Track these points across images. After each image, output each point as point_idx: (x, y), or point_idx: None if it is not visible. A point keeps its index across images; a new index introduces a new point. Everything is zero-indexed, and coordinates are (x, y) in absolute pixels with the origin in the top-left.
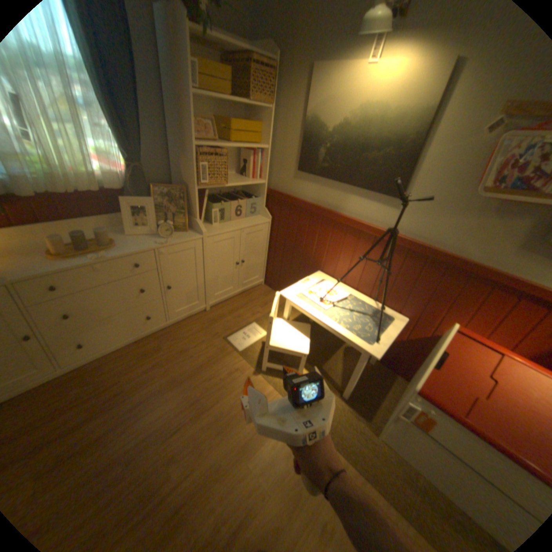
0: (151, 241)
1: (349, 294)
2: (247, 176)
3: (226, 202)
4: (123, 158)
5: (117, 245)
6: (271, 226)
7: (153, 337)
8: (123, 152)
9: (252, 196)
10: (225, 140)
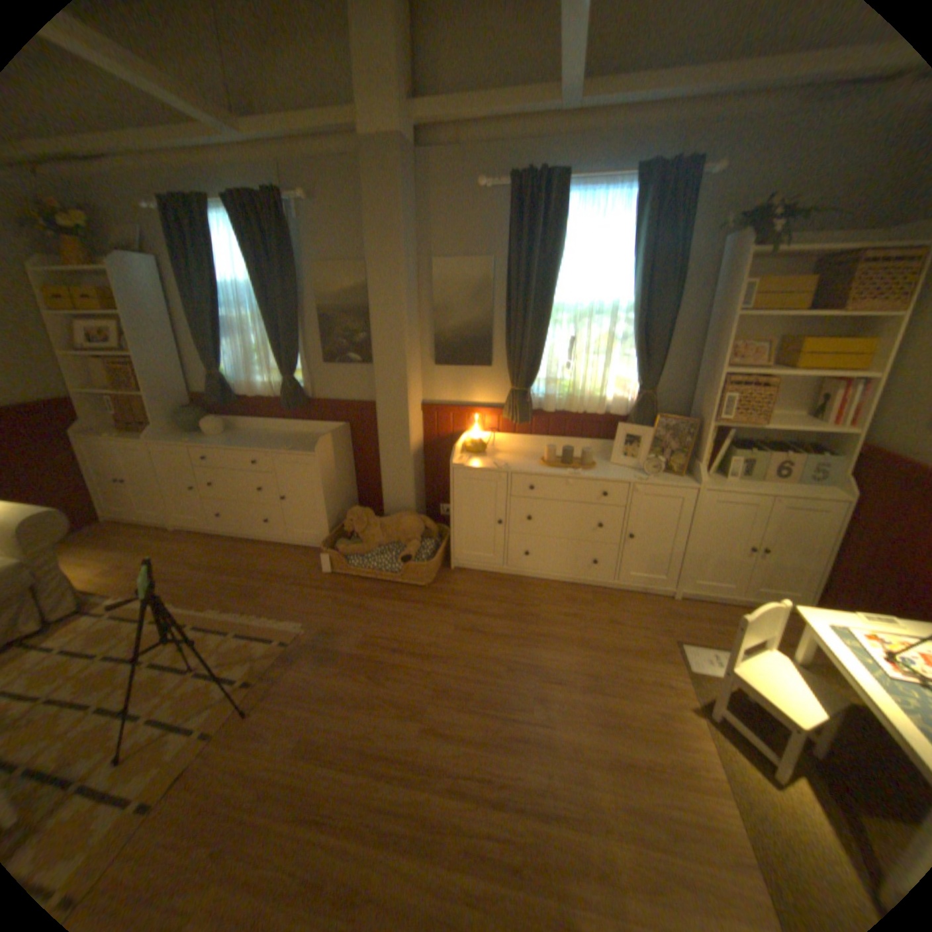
0: (631, 475)
1: None
2: (824, 420)
3: (762, 452)
4: (638, 386)
5: (596, 470)
6: (856, 511)
7: (592, 591)
8: (641, 380)
9: (831, 453)
10: (789, 366)
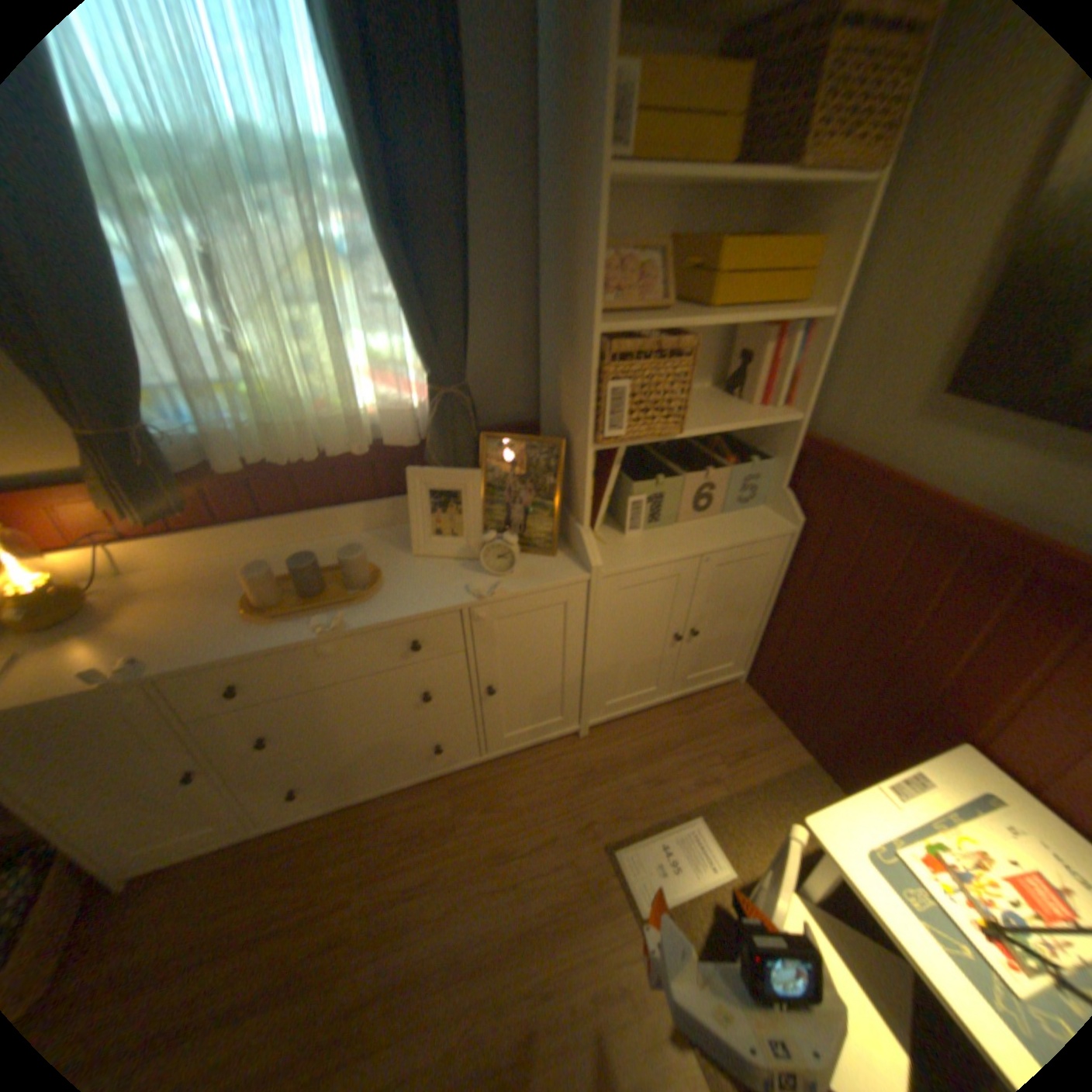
0: (462, 580)
1: None
2: (748, 399)
3: (672, 475)
4: (427, 373)
5: (386, 587)
6: (801, 544)
7: (448, 786)
8: (434, 357)
9: (753, 450)
10: (696, 301)
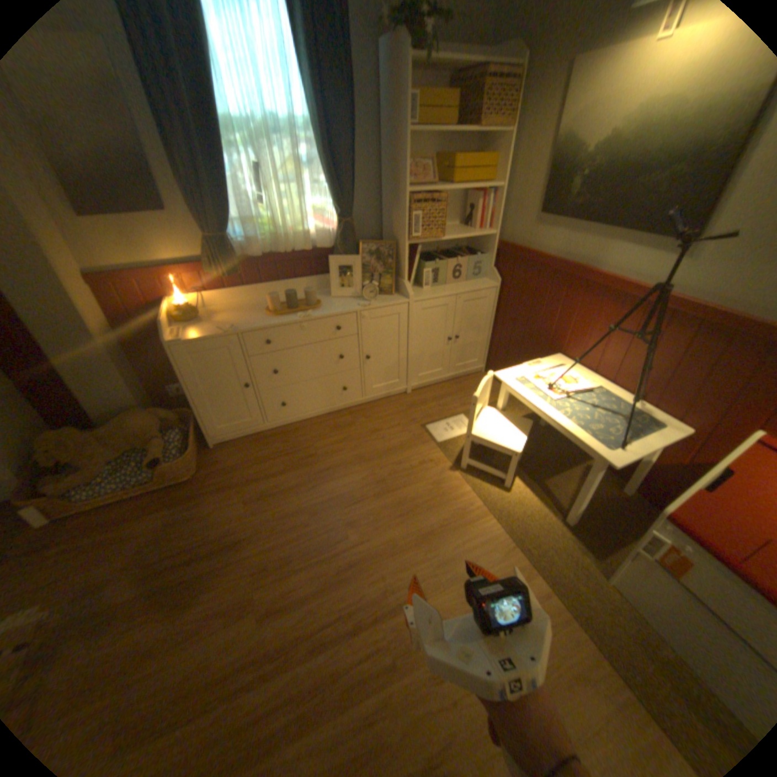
0: (354, 304)
1: (597, 387)
2: (472, 227)
3: (441, 261)
4: (335, 215)
5: (322, 307)
6: (499, 293)
7: (347, 412)
8: (336, 209)
9: (478, 253)
10: (446, 182)
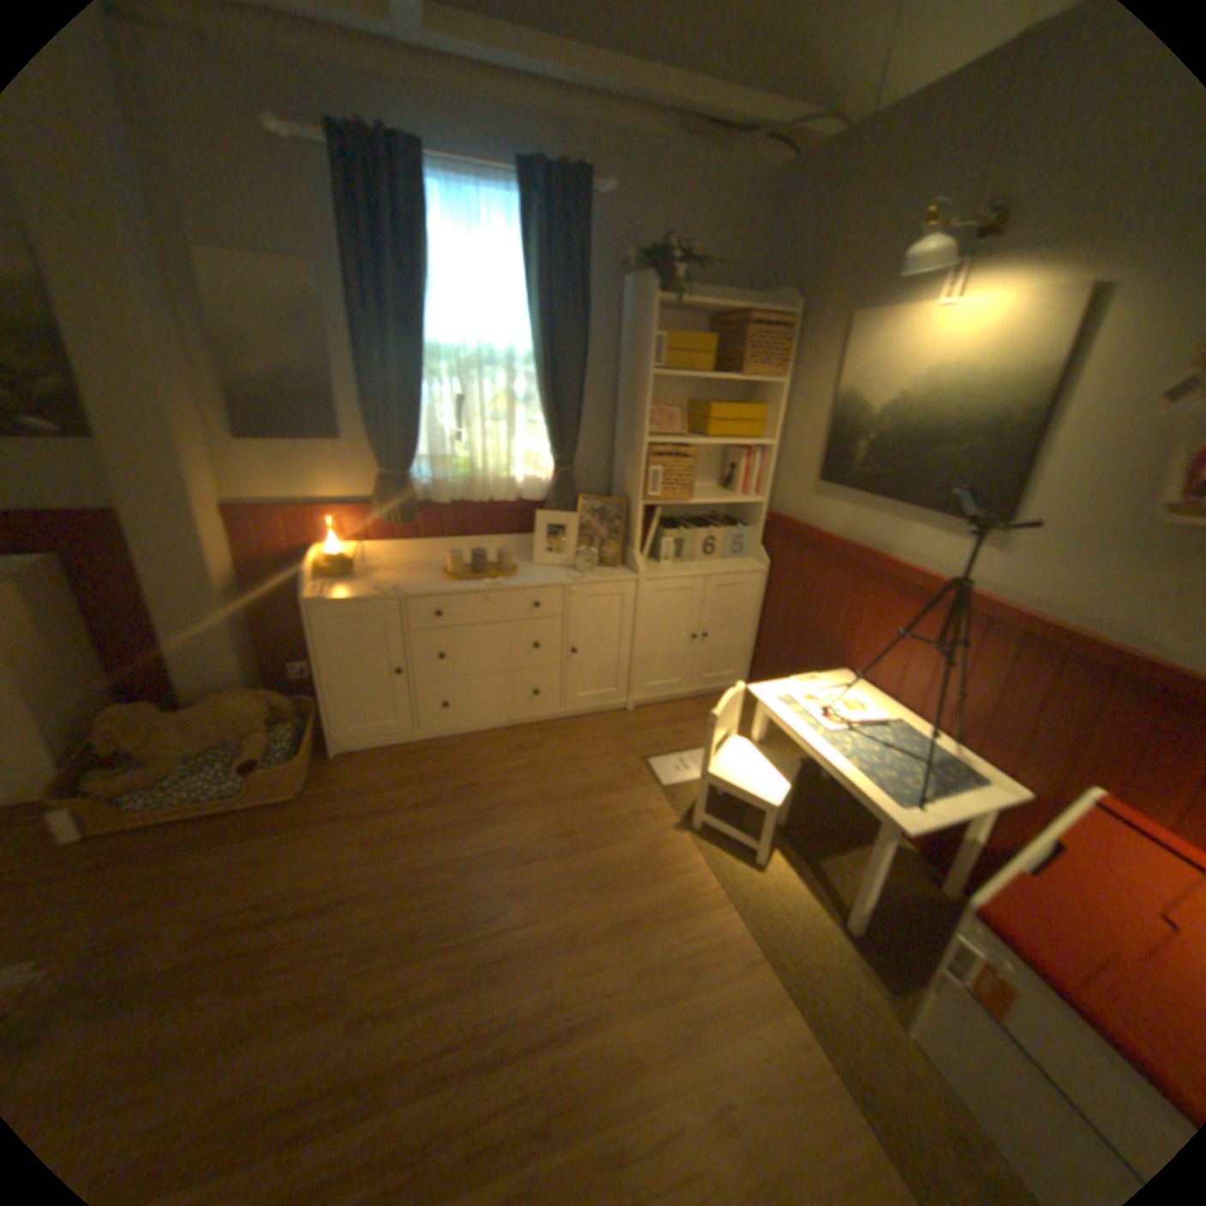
0: (562, 575)
1: (895, 719)
2: (732, 491)
3: (686, 530)
4: (550, 462)
5: (519, 575)
6: (767, 579)
7: (536, 729)
8: (553, 455)
9: (739, 524)
10: (698, 435)
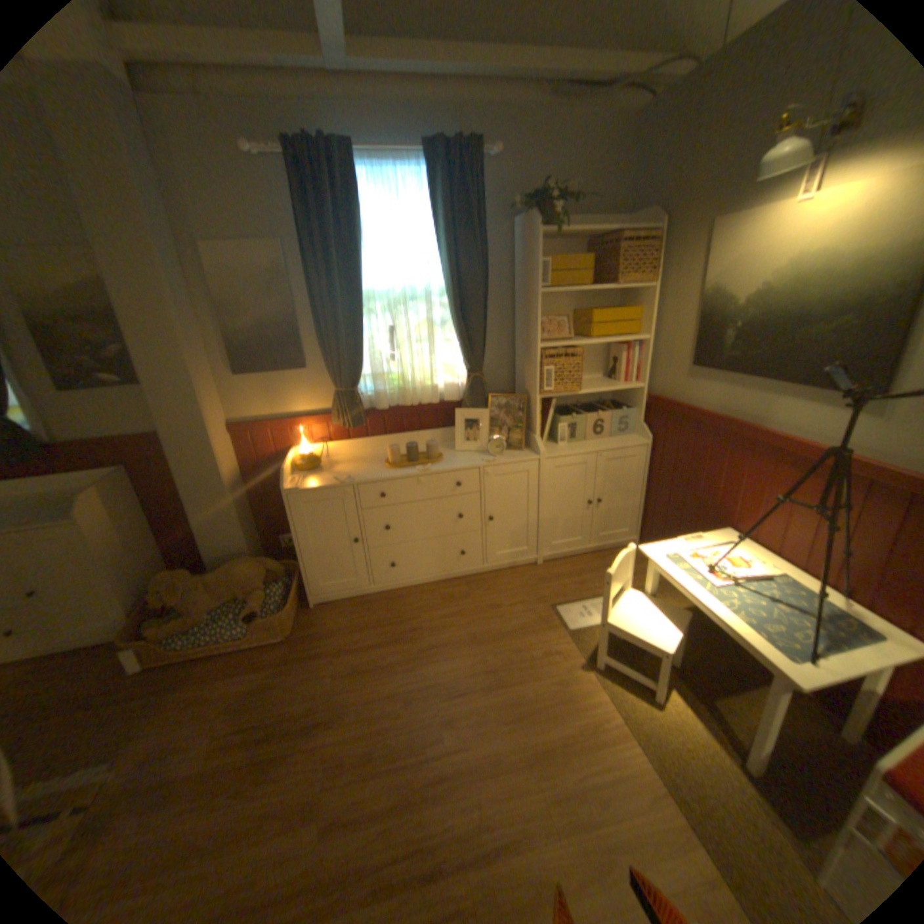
0: (478, 459)
1: (781, 575)
2: (617, 380)
3: (579, 415)
4: (465, 370)
5: (444, 461)
6: (652, 451)
7: (465, 581)
8: (467, 364)
9: (625, 407)
10: (584, 336)
